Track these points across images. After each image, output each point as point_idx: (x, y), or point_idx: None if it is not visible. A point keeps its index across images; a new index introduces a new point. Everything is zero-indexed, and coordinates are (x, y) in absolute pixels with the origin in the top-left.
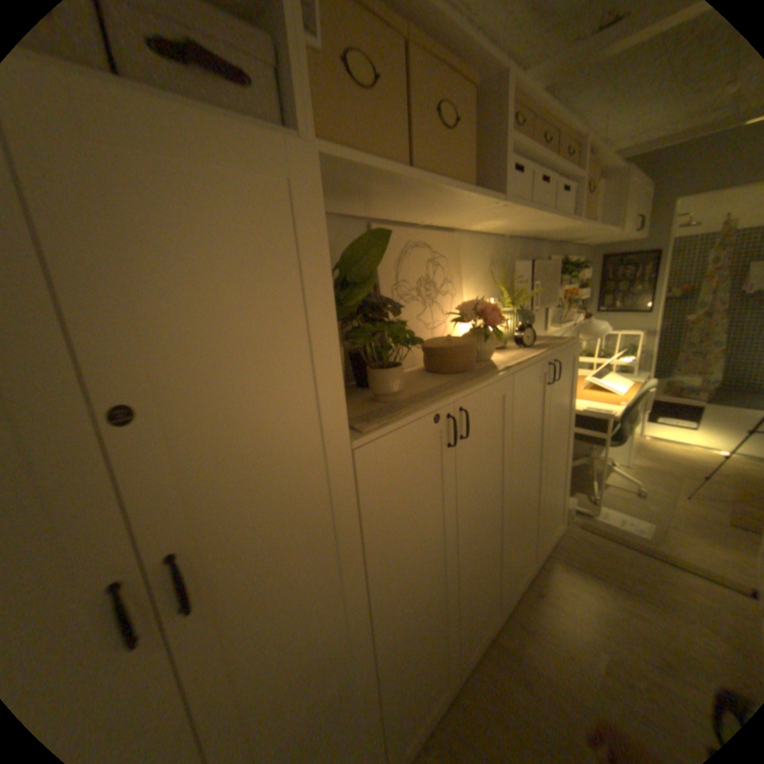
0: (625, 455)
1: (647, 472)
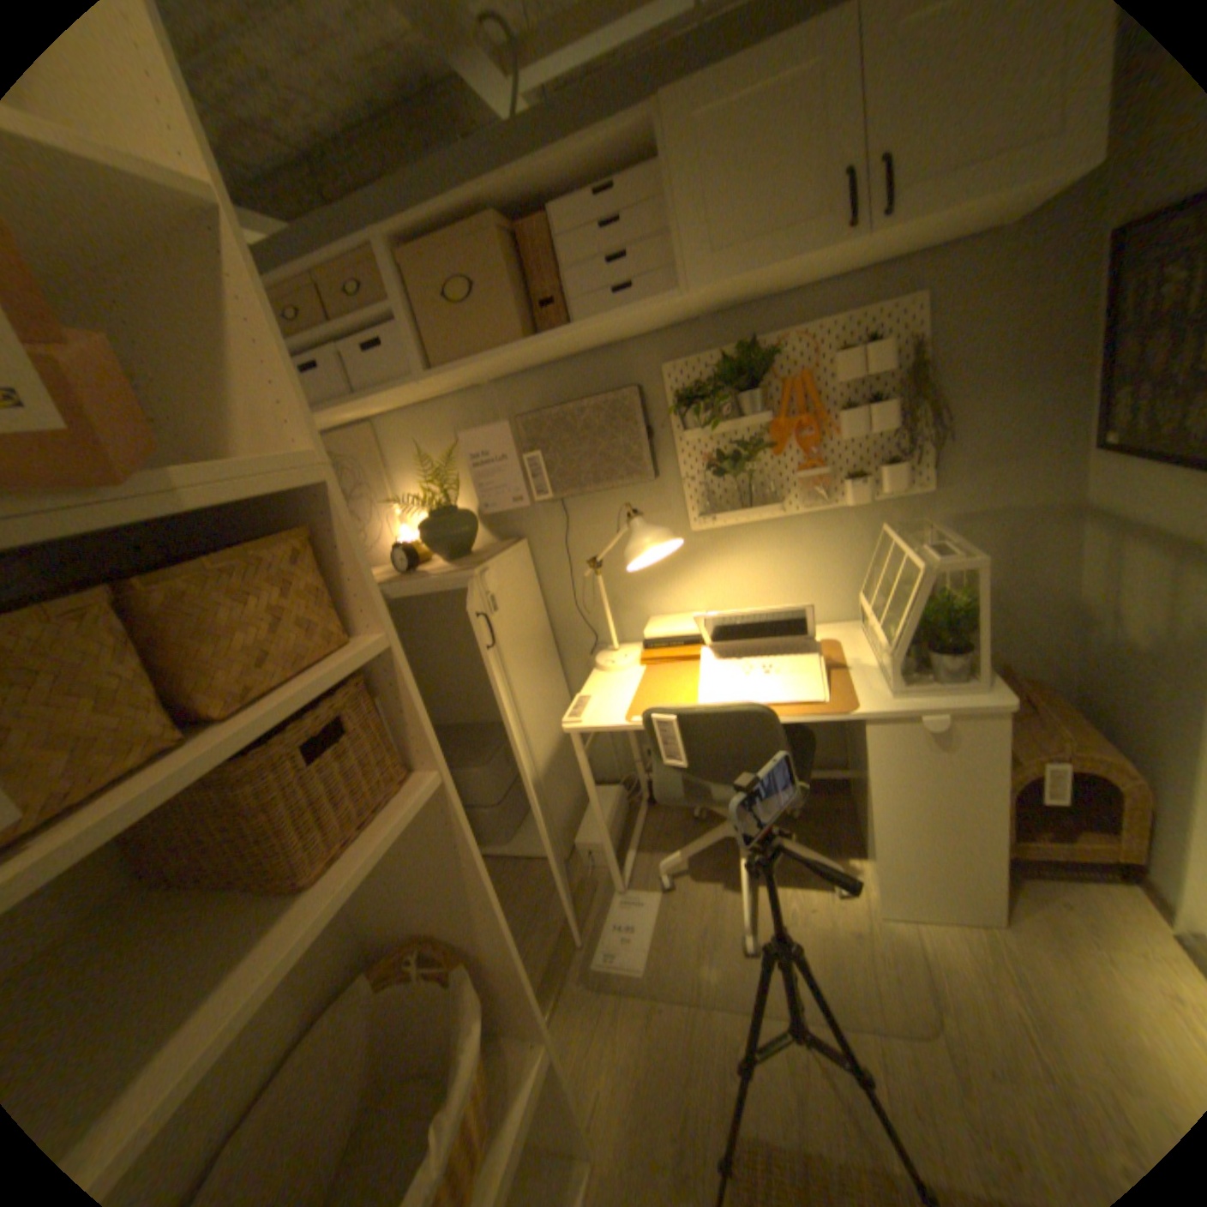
0: (878, 881)
1: (900, 958)
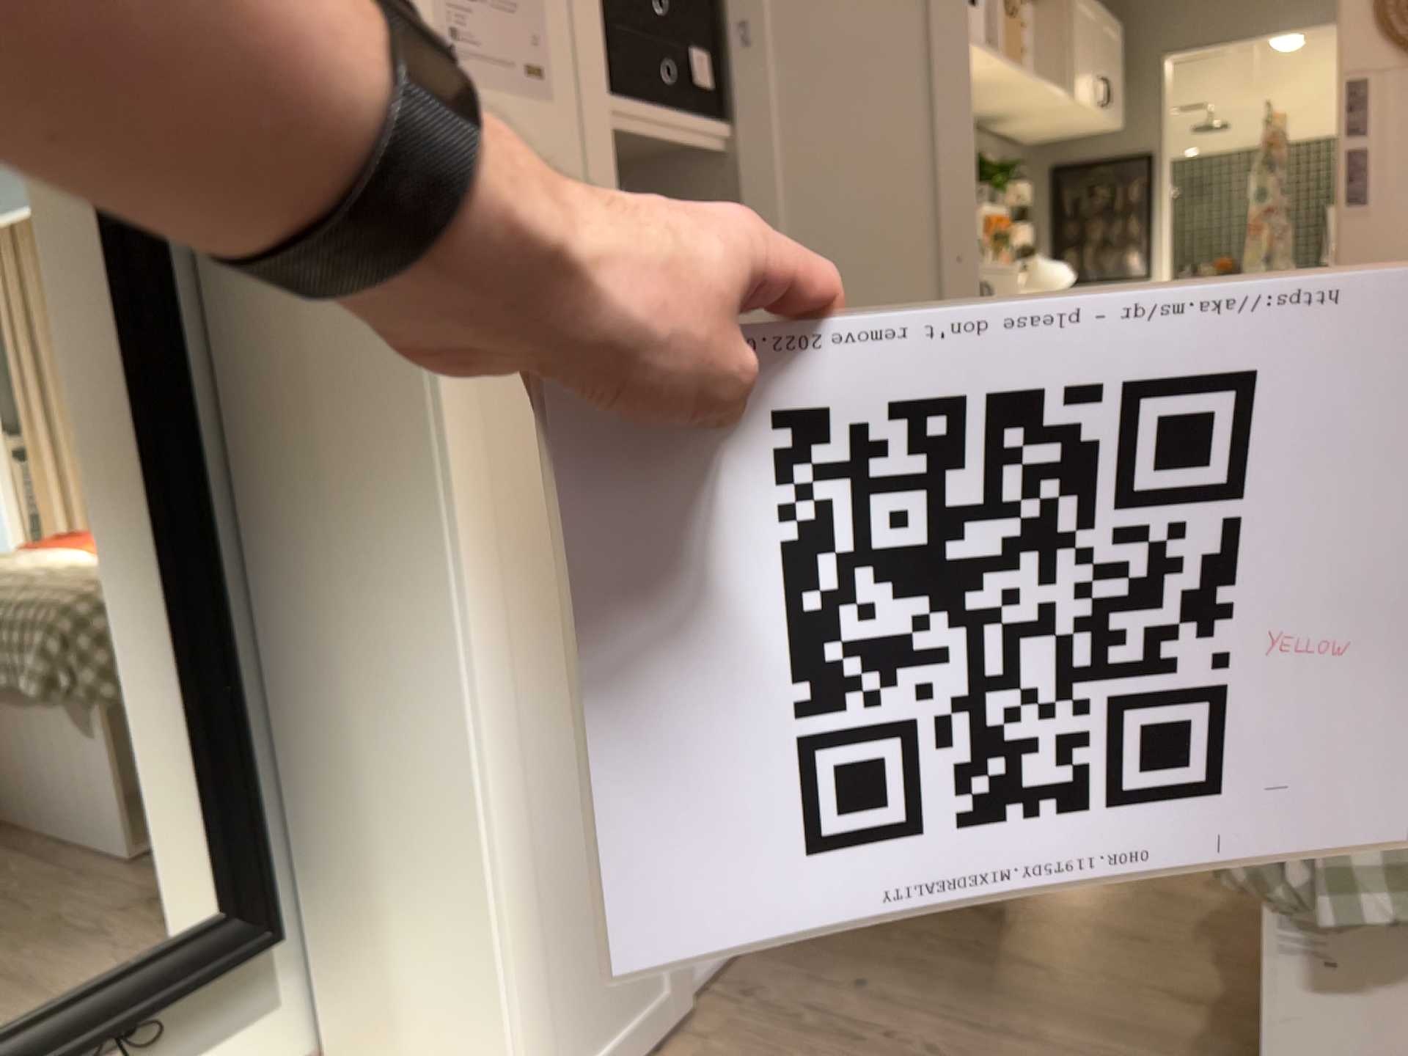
0: None
1: None
